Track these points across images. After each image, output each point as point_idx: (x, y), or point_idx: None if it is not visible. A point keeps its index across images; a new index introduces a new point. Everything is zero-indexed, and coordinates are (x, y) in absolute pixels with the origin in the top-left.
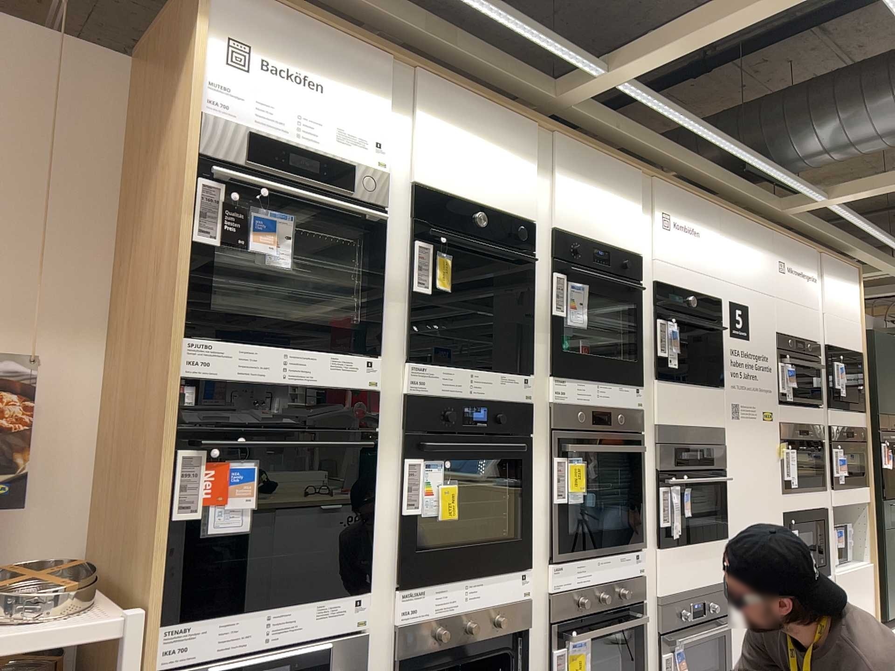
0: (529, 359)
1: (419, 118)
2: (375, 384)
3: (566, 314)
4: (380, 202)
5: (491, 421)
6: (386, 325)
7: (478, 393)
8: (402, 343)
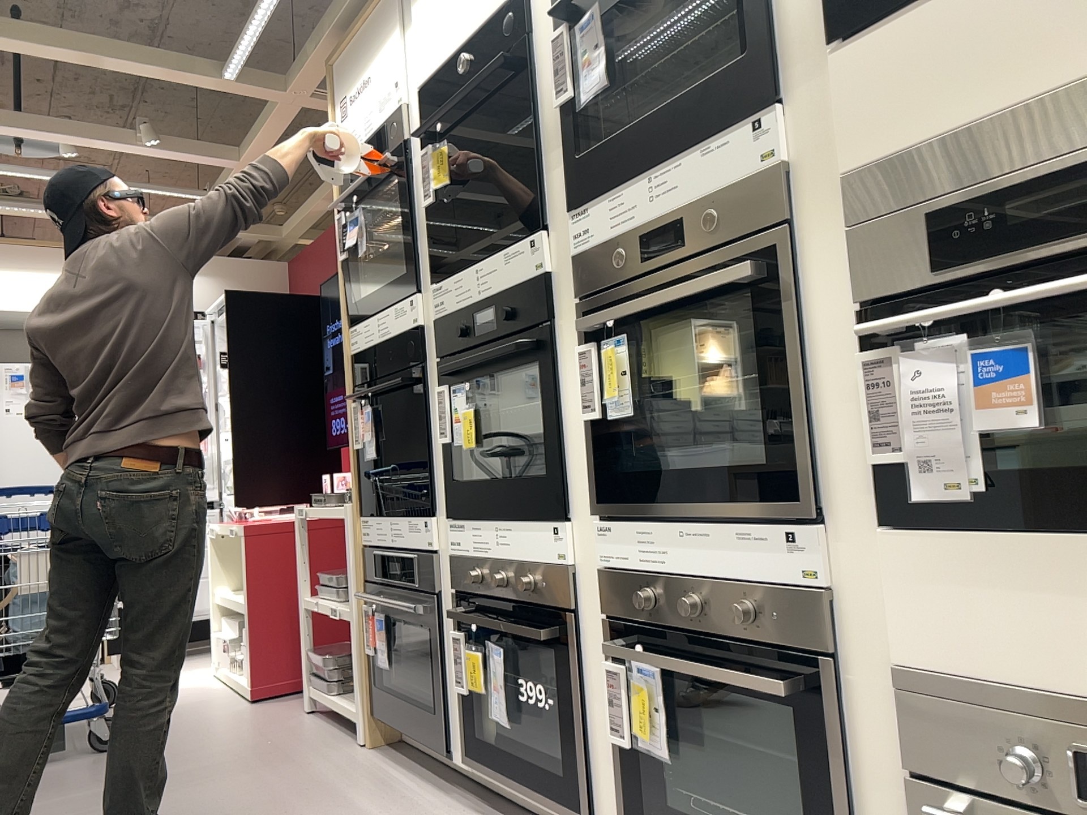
0: (548, 201)
1: (414, 8)
2: (413, 322)
3: (585, 80)
4: (396, 138)
5: (500, 323)
6: (418, 257)
7: (484, 291)
8: (430, 267)
